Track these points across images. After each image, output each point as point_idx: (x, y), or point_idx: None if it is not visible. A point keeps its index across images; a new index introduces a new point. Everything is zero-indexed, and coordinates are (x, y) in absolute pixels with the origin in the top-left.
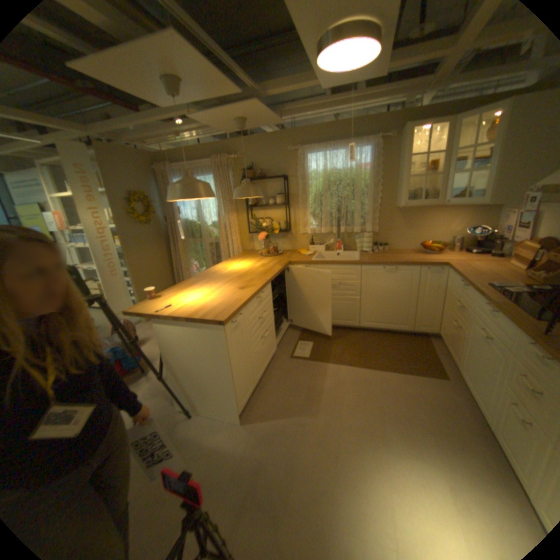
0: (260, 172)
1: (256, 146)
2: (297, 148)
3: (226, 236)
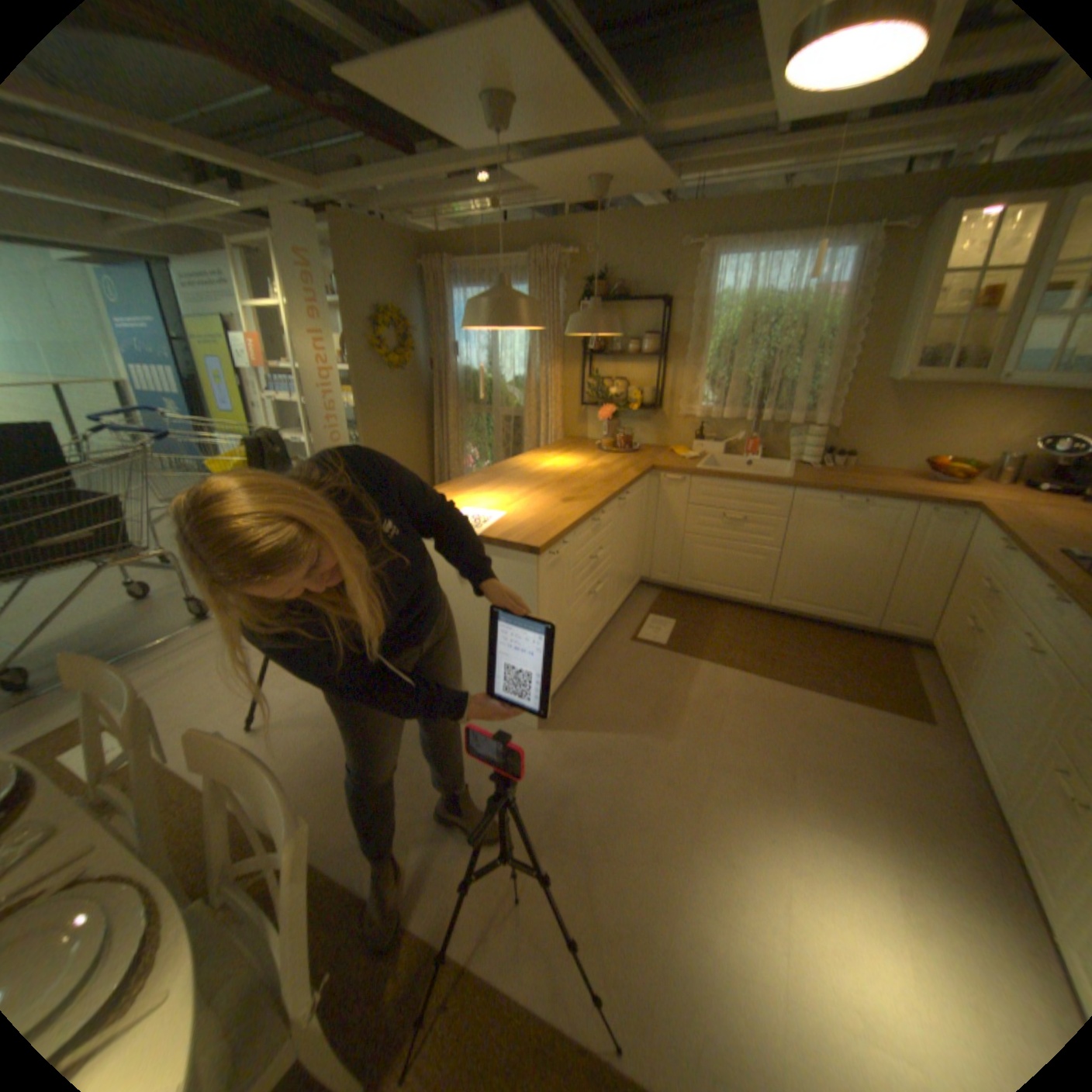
0: (619, 287)
1: (618, 233)
2: (699, 243)
3: (535, 407)
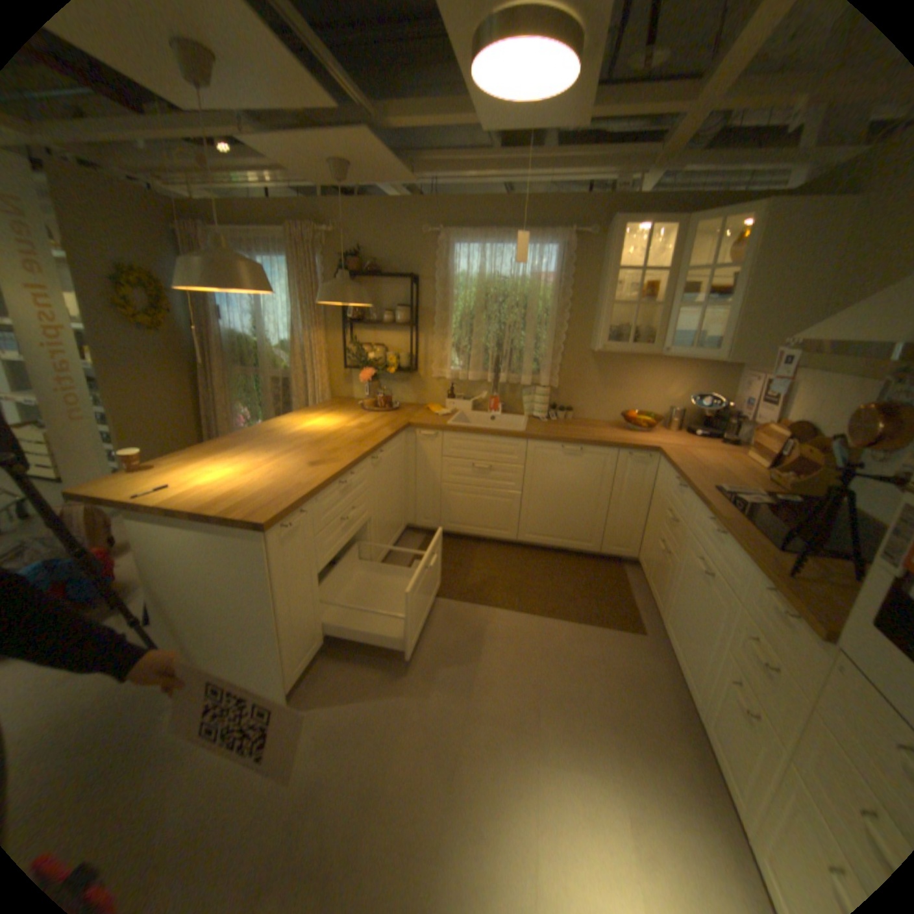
0: (372, 264)
1: (368, 216)
2: (437, 231)
3: (302, 369)
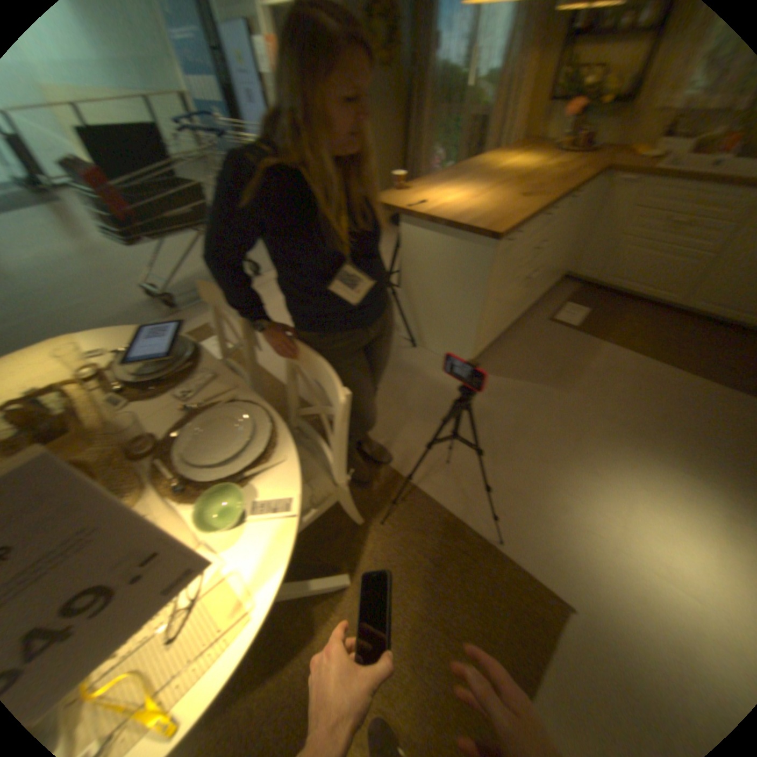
0: None
1: None
2: None
3: (505, 104)
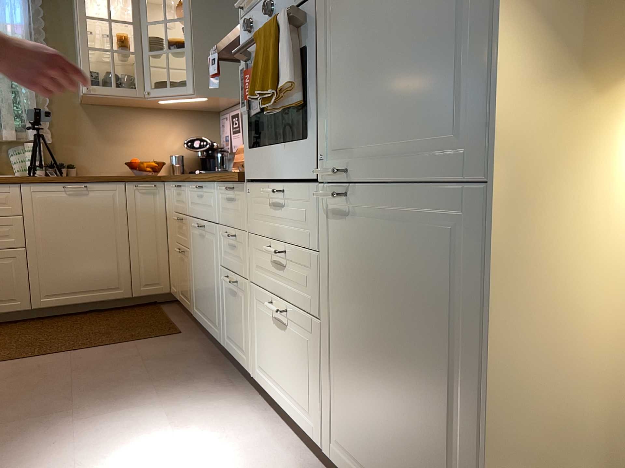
0: None
1: None
2: None
3: None
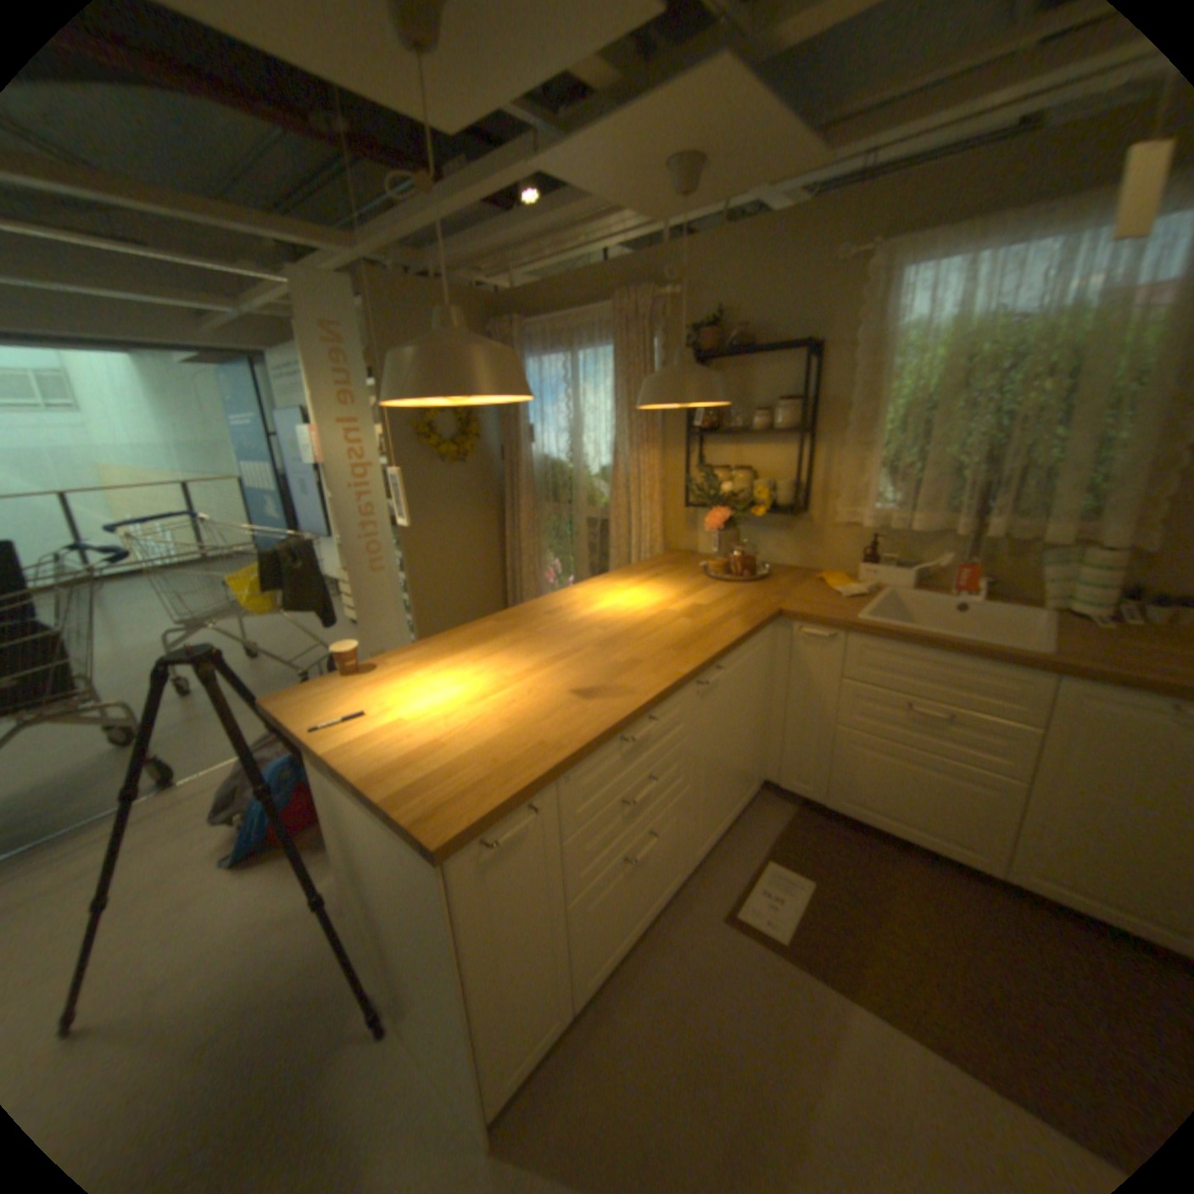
0: (741, 332)
1: (740, 253)
2: (870, 249)
3: (627, 507)
